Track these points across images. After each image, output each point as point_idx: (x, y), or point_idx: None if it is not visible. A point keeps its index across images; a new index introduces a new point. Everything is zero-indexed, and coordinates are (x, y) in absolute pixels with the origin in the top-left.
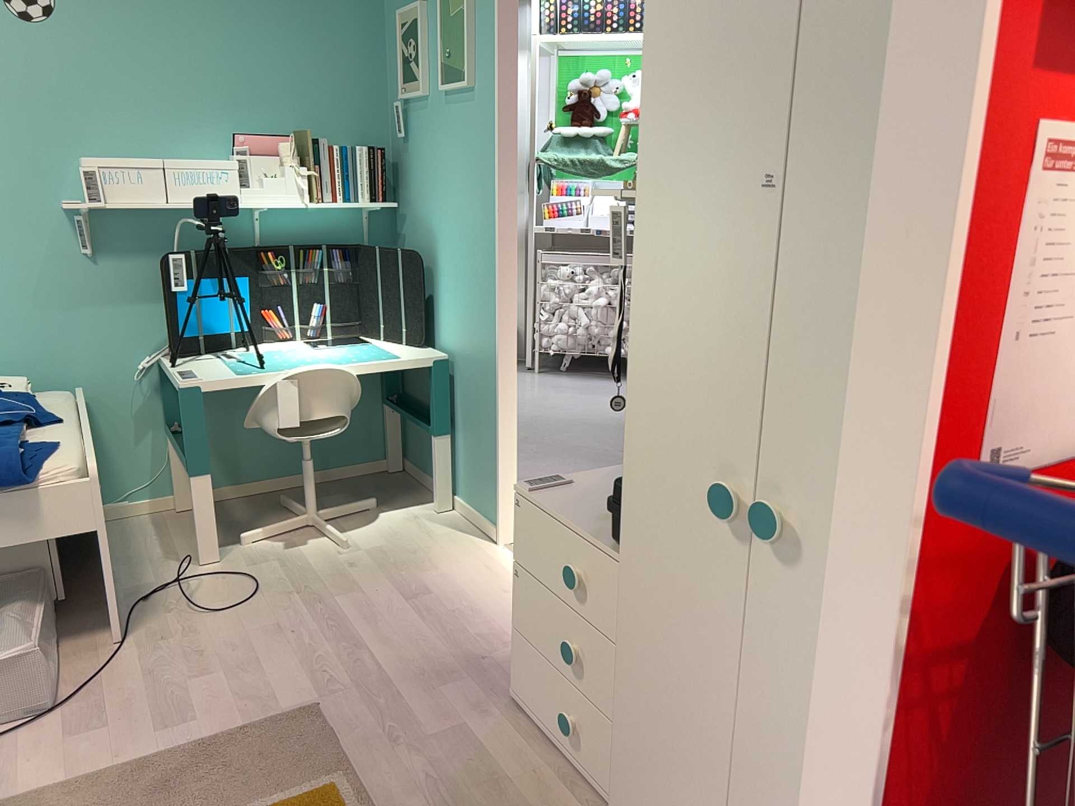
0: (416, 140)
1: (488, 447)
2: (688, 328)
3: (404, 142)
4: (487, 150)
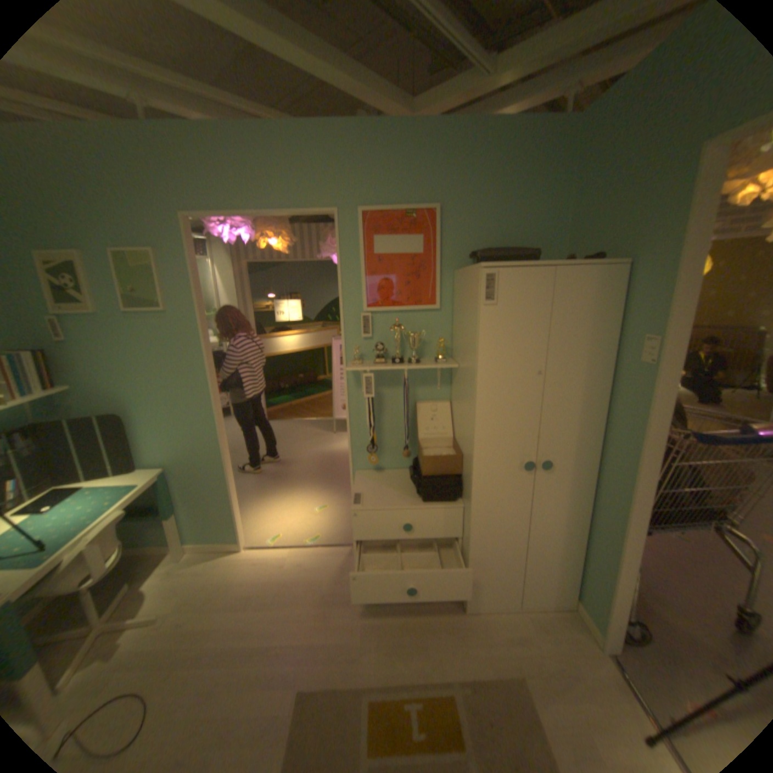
0: (79, 342)
1: (218, 507)
2: (505, 421)
3: (56, 343)
4: (190, 347)
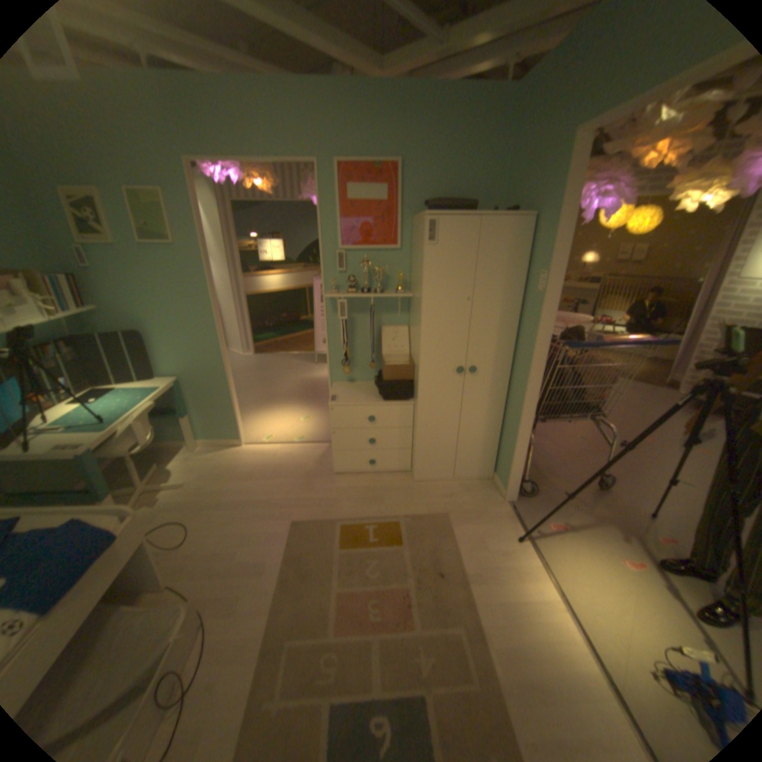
0: (101, 269)
1: (222, 410)
2: (442, 336)
3: (81, 270)
4: (195, 277)
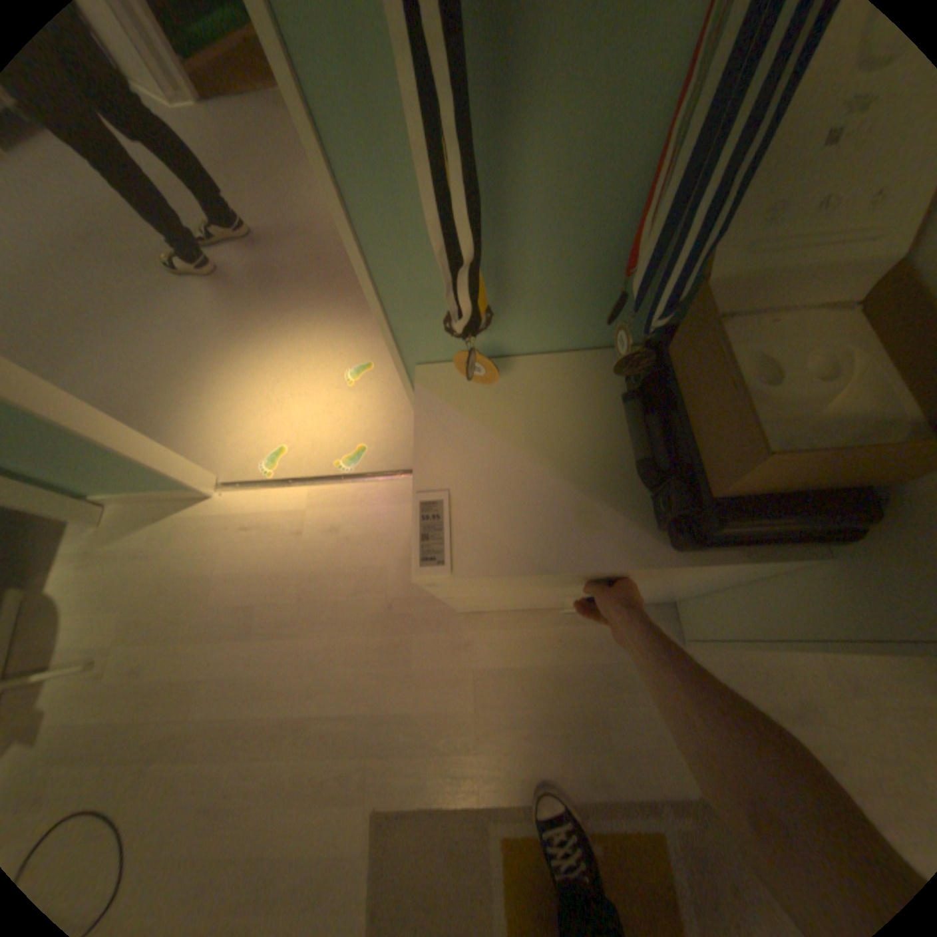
0: None
1: (82, 451)
2: None
3: None
4: None
